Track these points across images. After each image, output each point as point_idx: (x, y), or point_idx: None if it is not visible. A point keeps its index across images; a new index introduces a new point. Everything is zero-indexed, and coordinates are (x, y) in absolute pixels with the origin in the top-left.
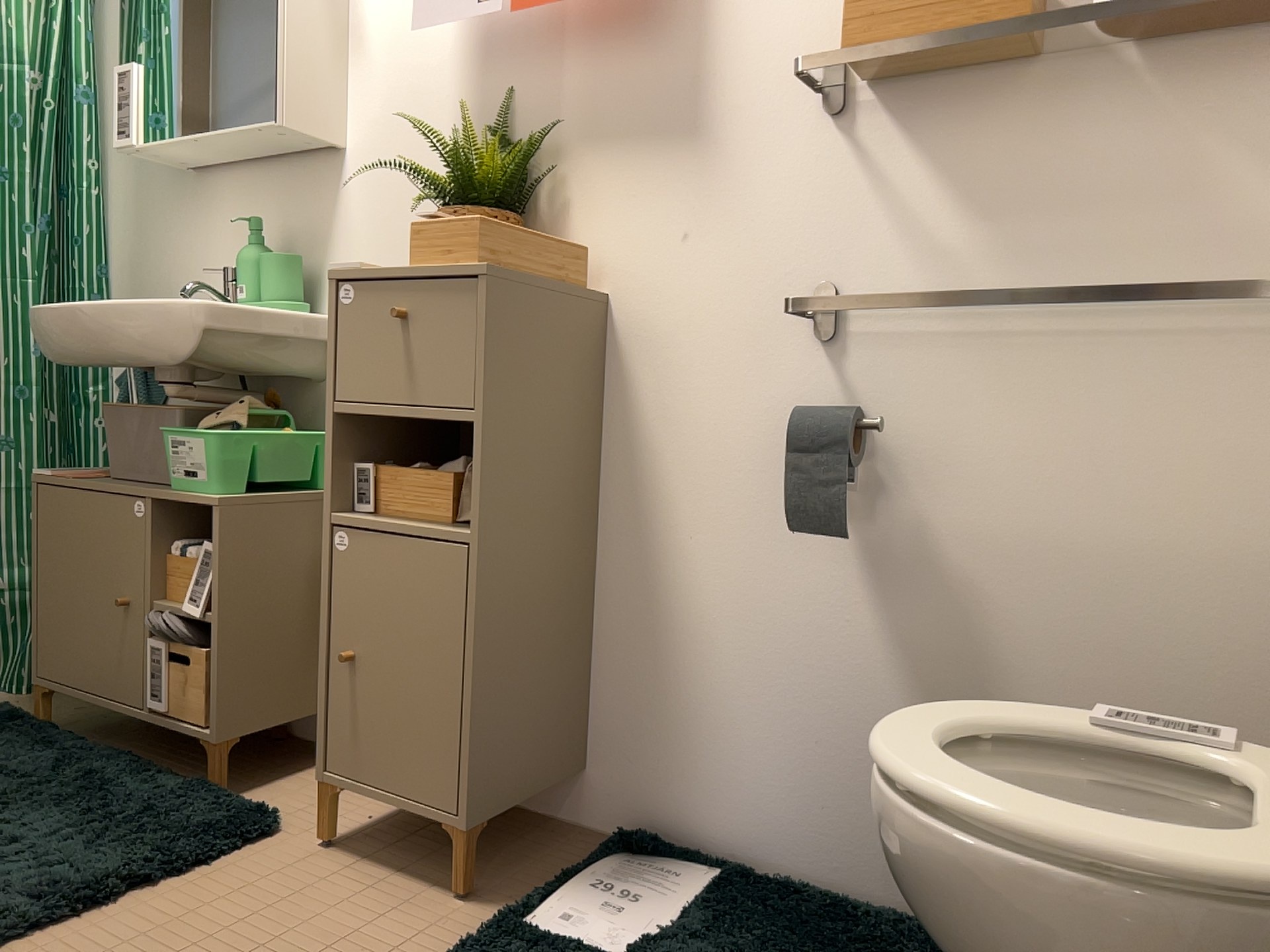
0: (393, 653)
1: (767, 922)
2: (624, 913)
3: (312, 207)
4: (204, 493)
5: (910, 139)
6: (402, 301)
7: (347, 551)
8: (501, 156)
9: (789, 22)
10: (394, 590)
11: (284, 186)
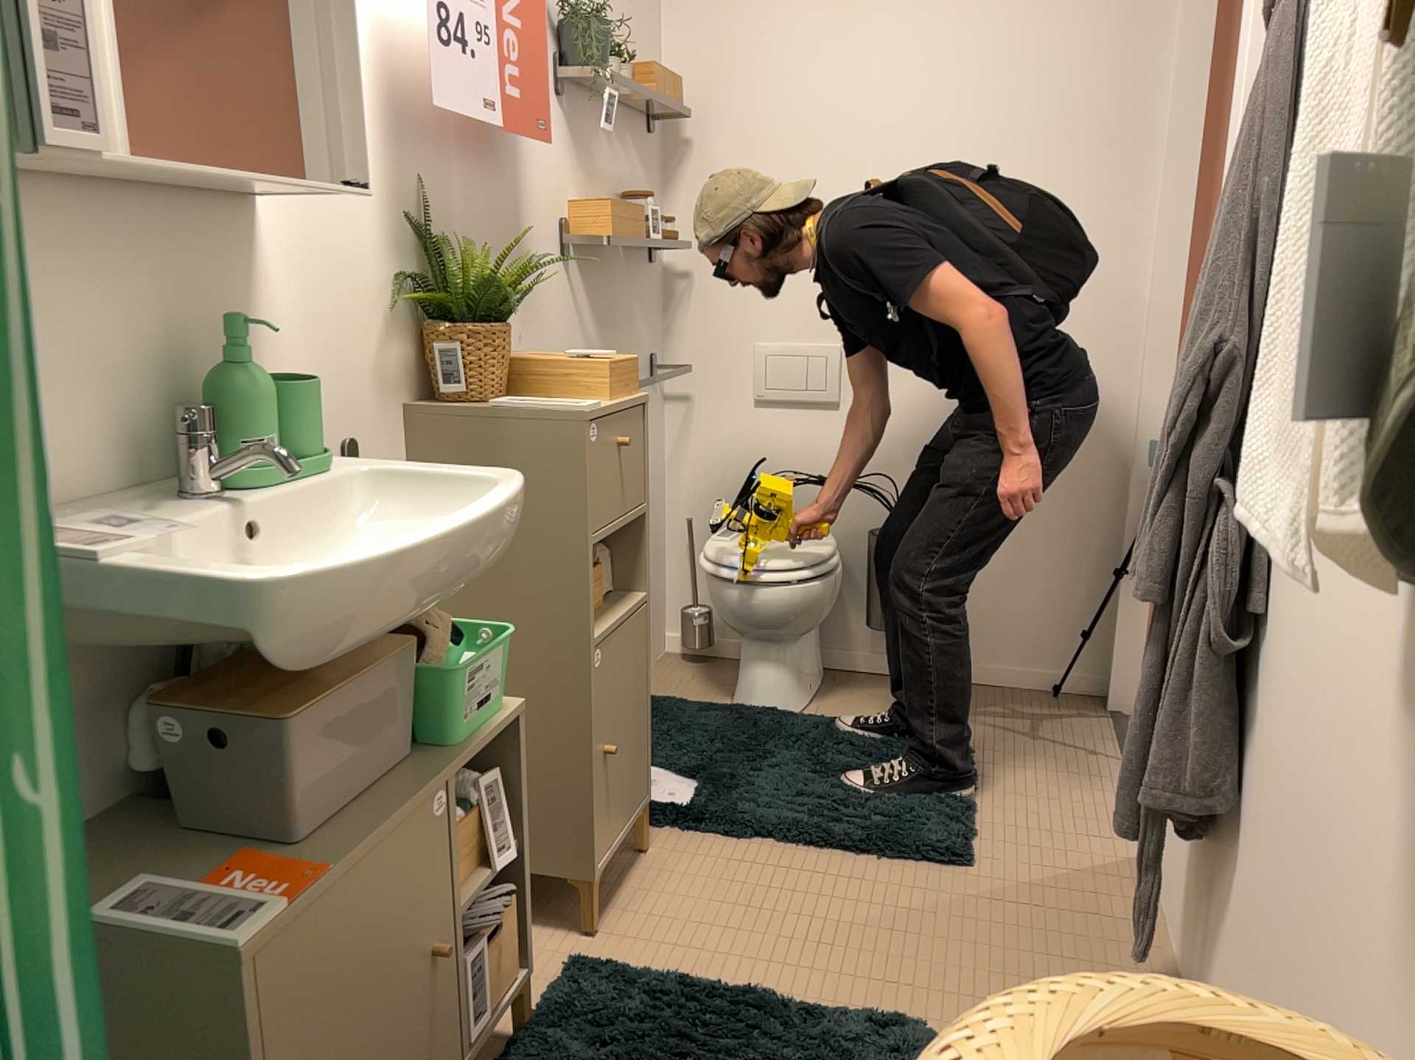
0: (622, 726)
1: (658, 740)
2: (666, 781)
3: (207, 277)
4: (496, 721)
5: (585, 280)
6: (617, 429)
7: (599, 669)
8: (421, 246)
9: (550, 184)
10: (621, 675)
11: (146, 231)
